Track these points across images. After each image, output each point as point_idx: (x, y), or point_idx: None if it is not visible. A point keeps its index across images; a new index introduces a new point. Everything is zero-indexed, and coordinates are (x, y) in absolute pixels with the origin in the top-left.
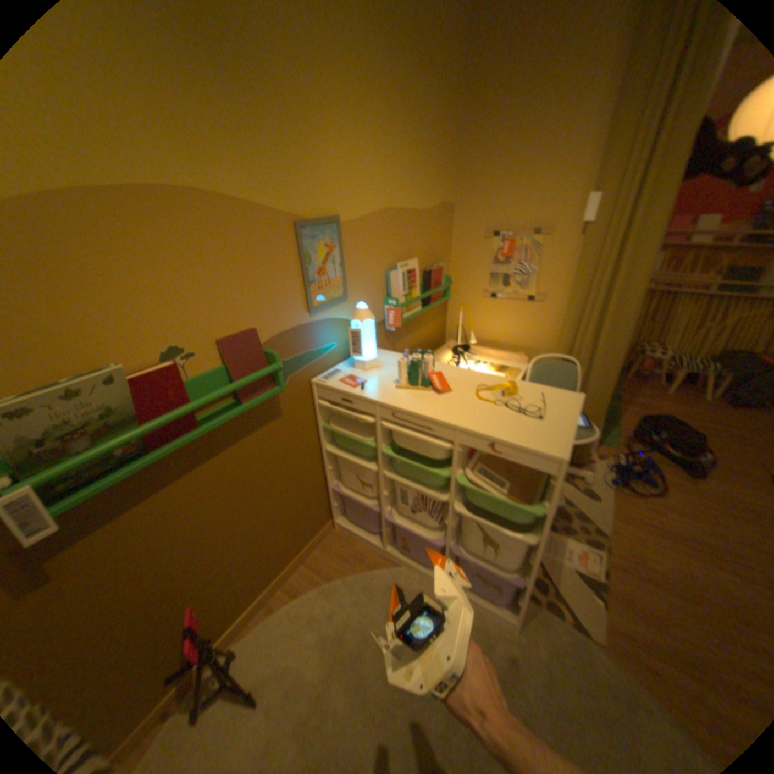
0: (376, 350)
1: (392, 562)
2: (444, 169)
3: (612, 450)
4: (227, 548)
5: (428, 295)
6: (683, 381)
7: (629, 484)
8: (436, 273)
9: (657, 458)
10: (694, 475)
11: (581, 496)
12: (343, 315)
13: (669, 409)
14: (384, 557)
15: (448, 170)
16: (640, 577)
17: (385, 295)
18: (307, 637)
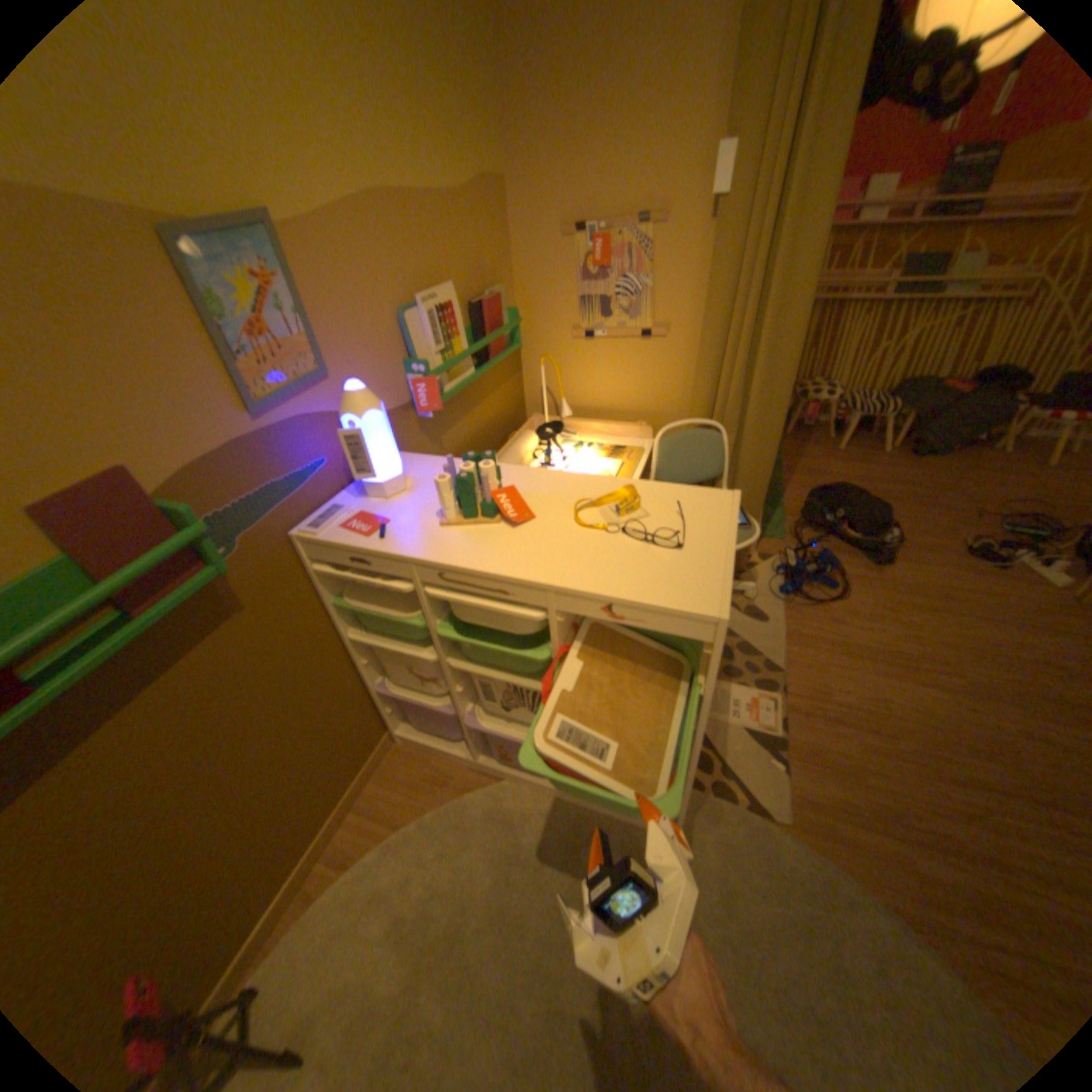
0: (399, 459)
1: (489, 775)
2: (472, 108)
3: (775, 543)
4: (193, 847)
5: (482, 345)
6: (855, 428)
7: (800, 588)
8: (491, 306)
9: (831, 544)
10: (877, 561)
11: (741, 618)
12: (326, 404)
13: (841, 471)
14: (476, 769)
15: (480, 109)
16: (825, 716)
17: (404, 356)
18: (372, 926)
